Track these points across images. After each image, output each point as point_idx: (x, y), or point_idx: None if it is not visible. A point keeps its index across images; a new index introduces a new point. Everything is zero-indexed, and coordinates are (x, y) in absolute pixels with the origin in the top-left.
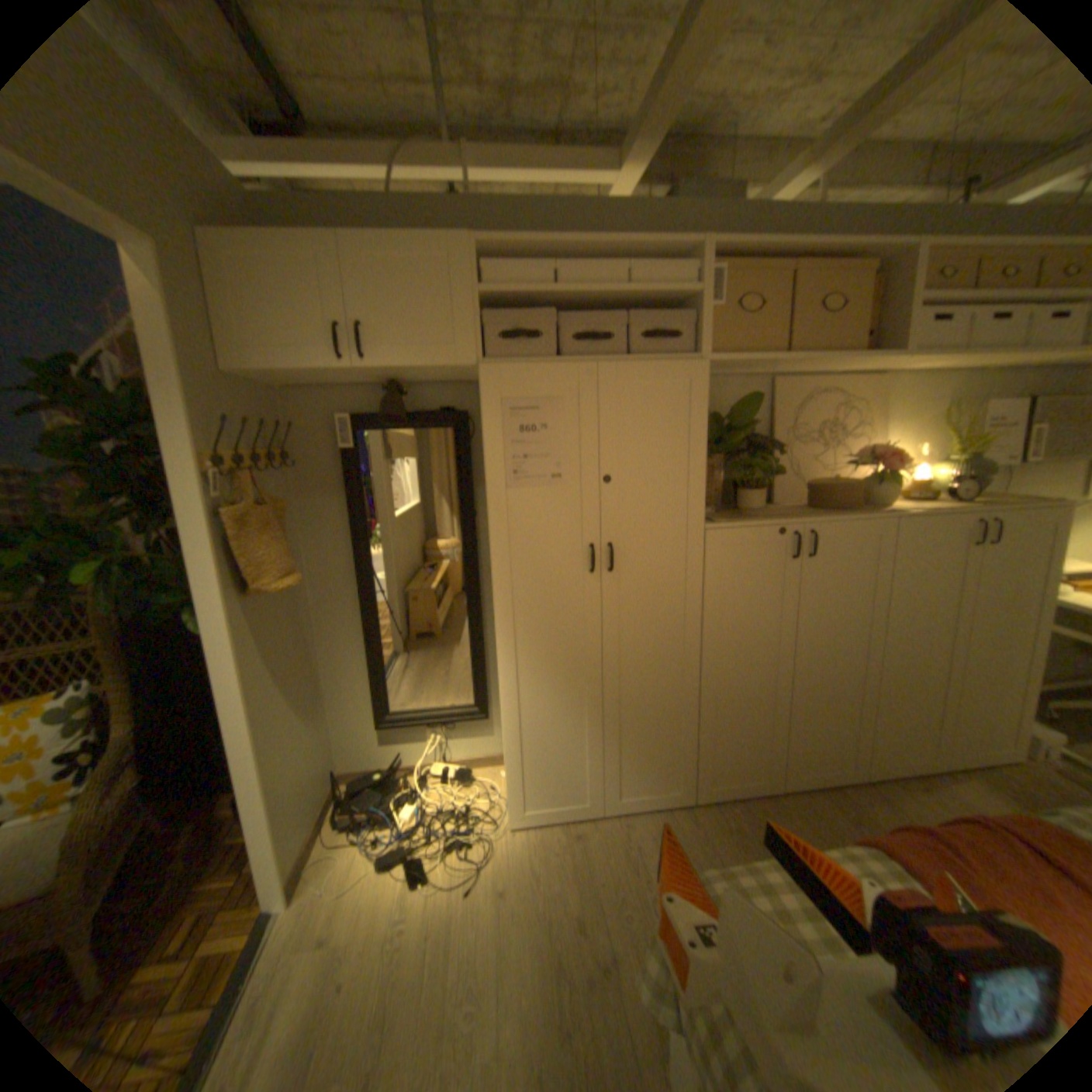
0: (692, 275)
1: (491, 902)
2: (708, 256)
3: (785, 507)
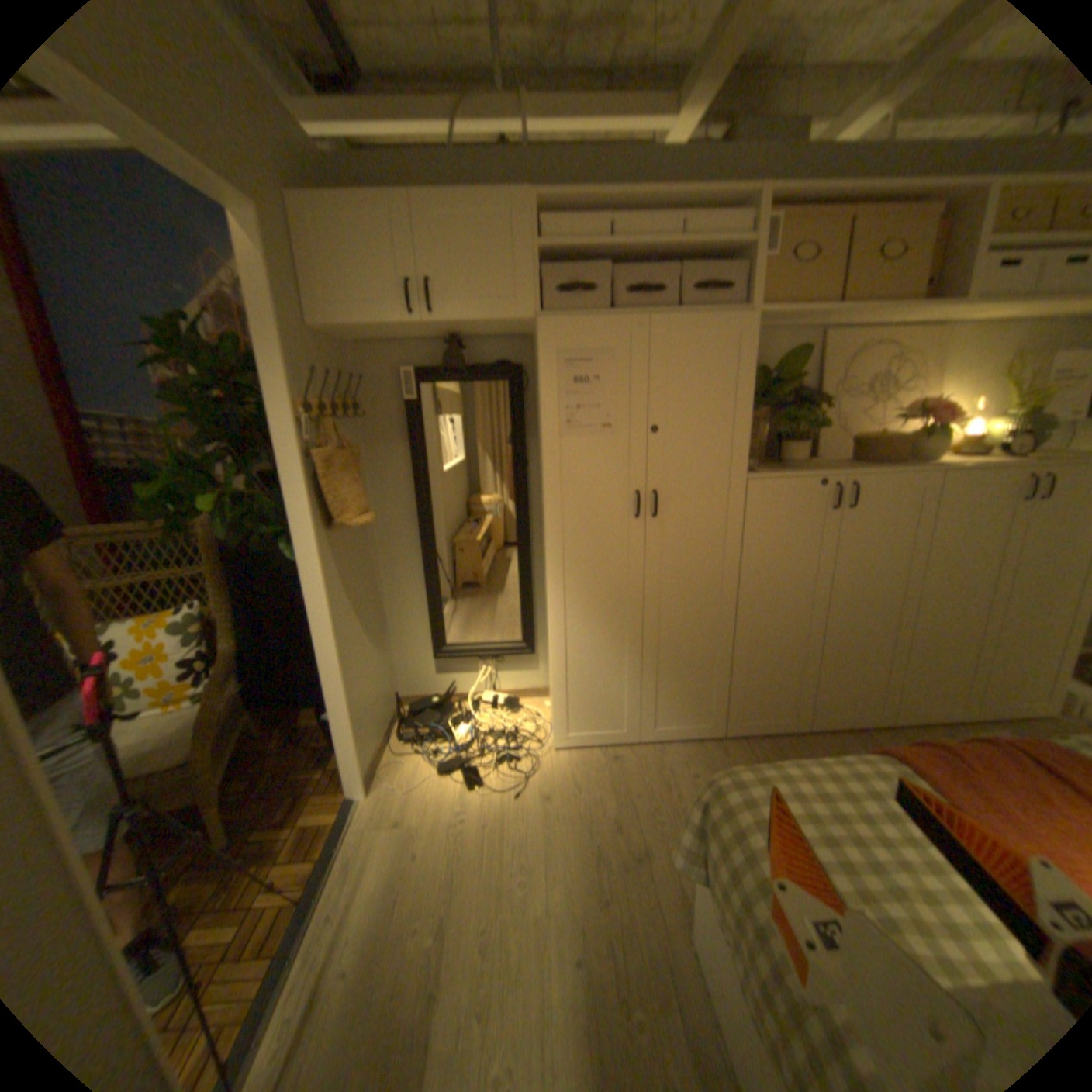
0: (747, 226)
1: (539, 803)
2: (764, 205)
3: (830, 461)
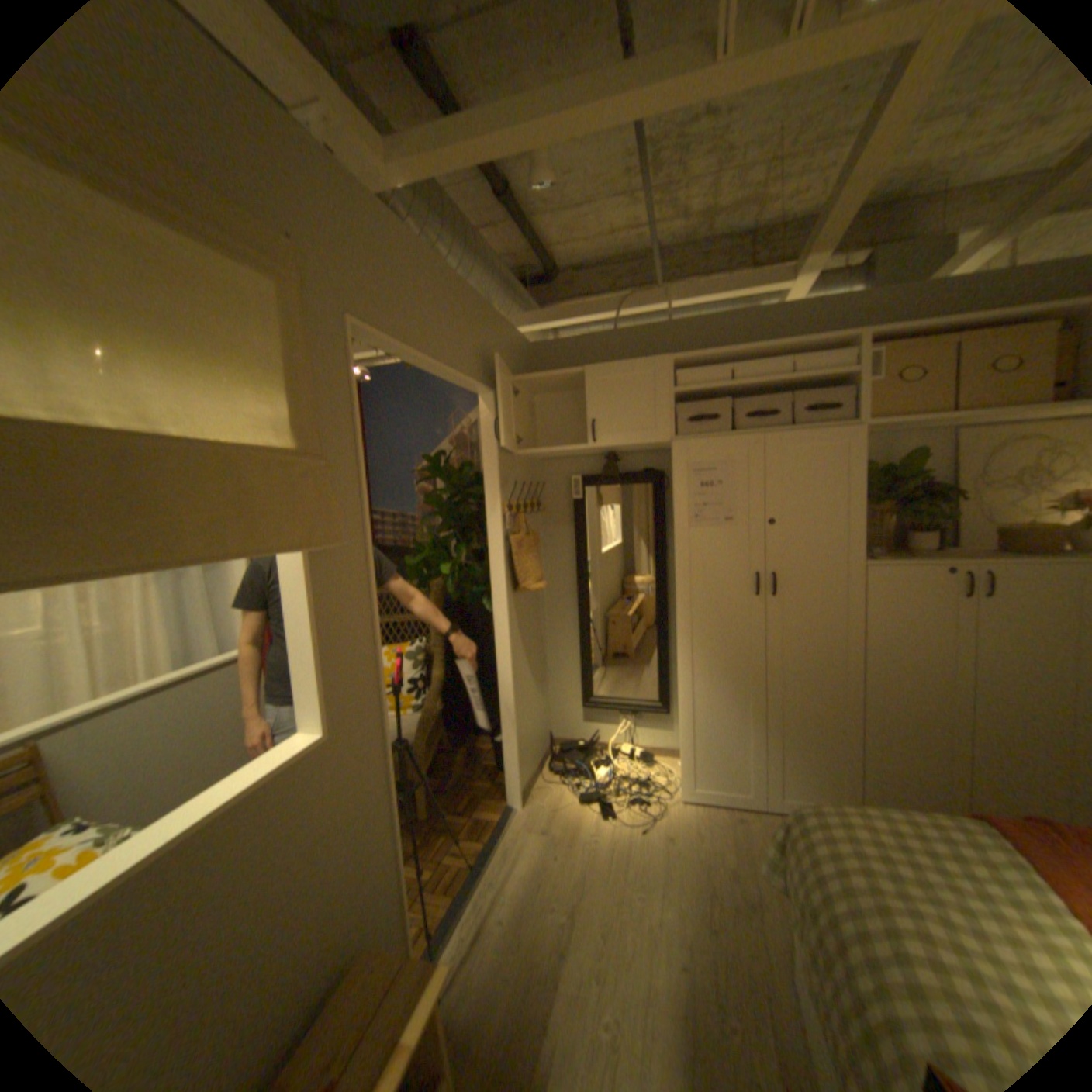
0: (850, 360)
1: (663, 844)
2: (864, 345)
3: (972, 552)
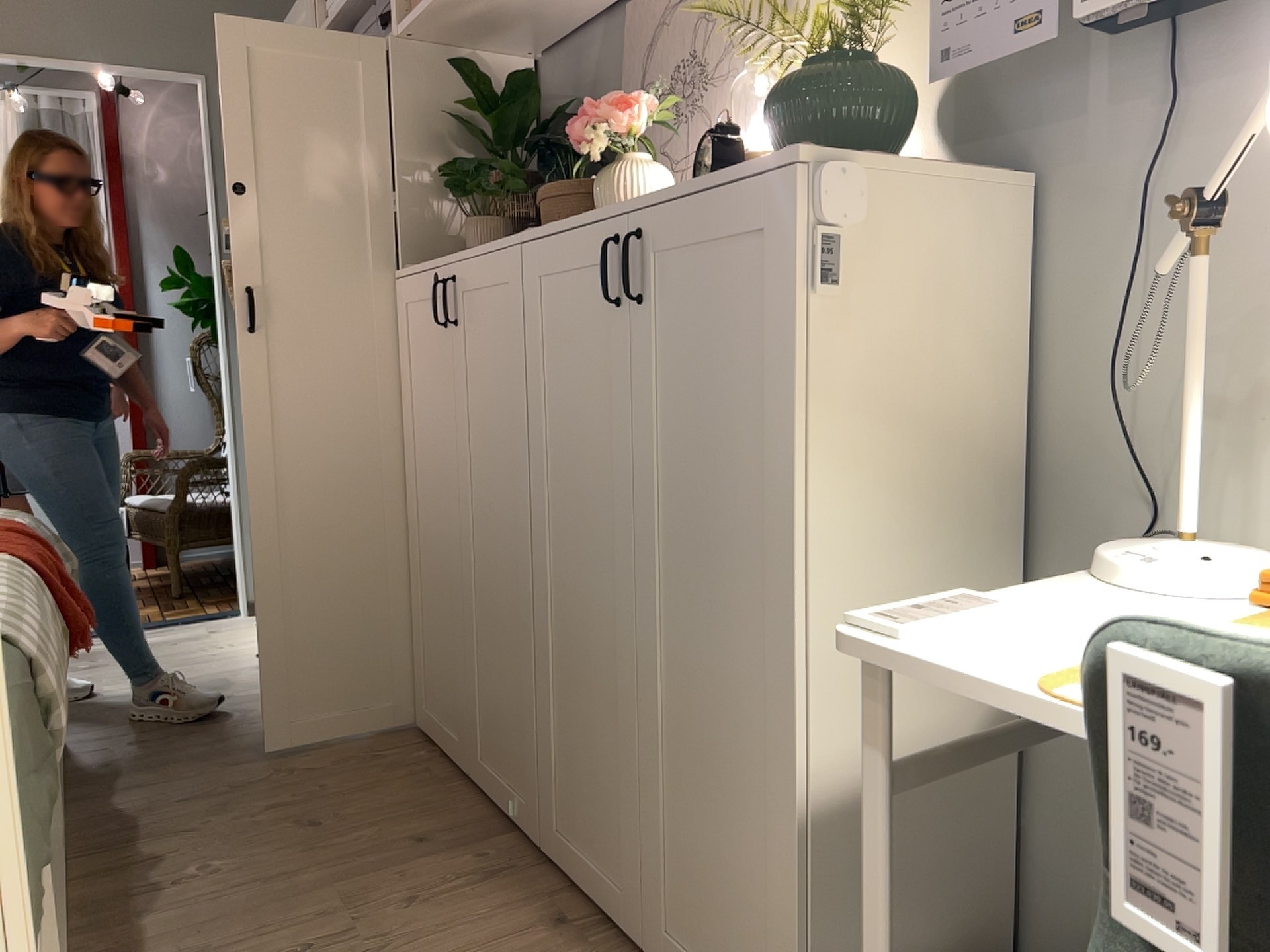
0: None
1: (252, 666)
2: None
3: None
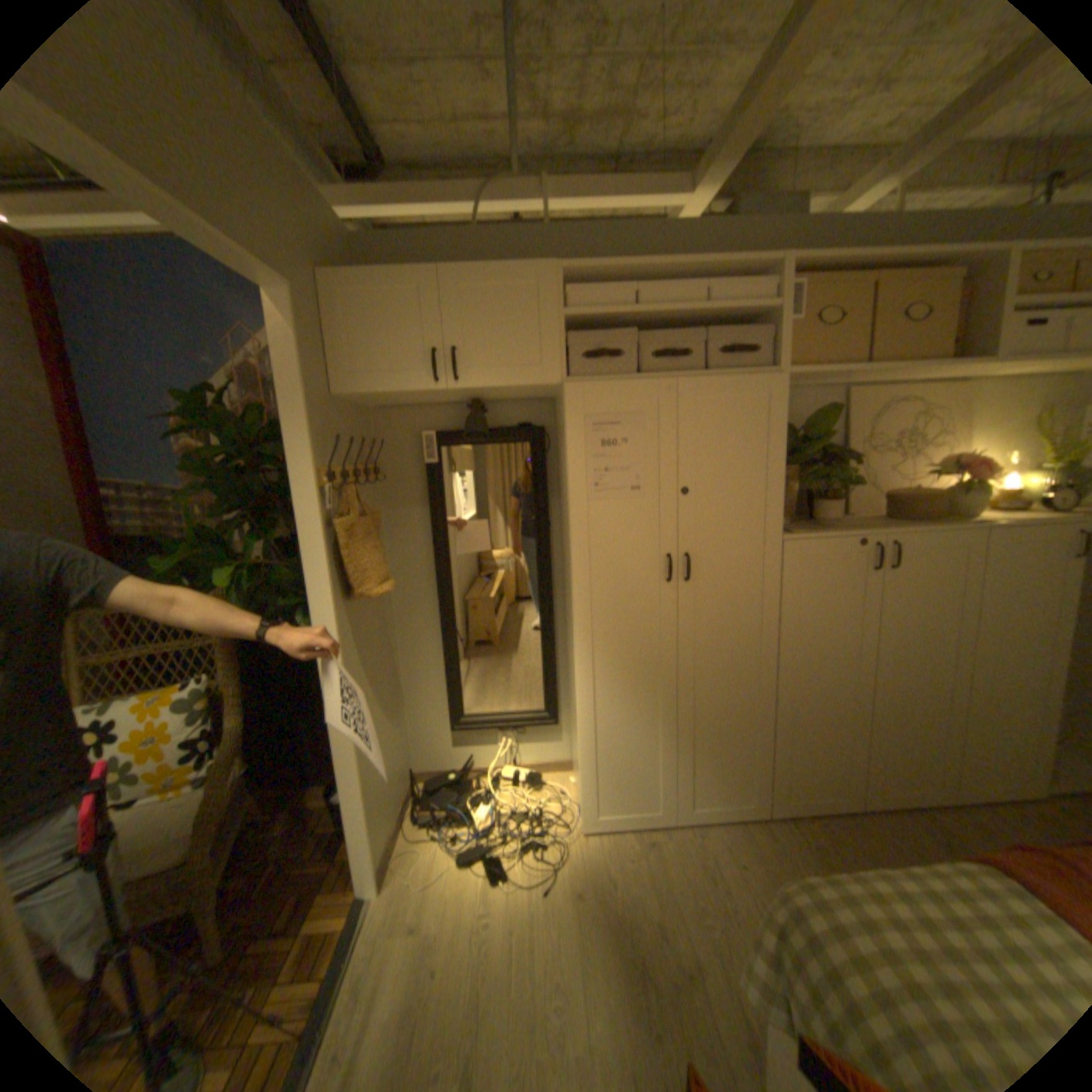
0: (771, 291)
1: (571, 904)
2: (788, 272)
3: (862, 519)
